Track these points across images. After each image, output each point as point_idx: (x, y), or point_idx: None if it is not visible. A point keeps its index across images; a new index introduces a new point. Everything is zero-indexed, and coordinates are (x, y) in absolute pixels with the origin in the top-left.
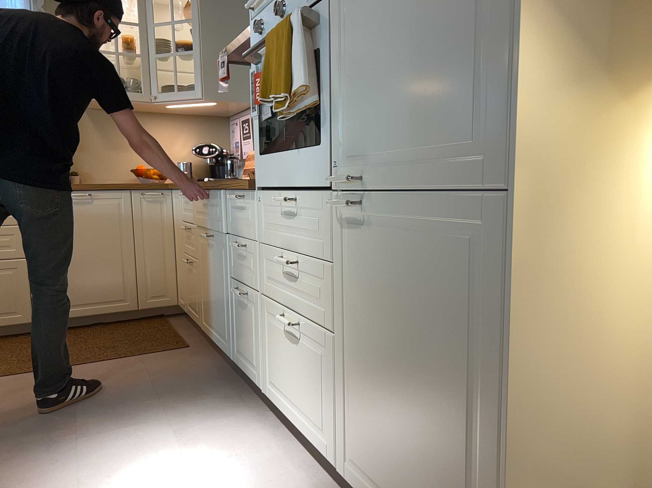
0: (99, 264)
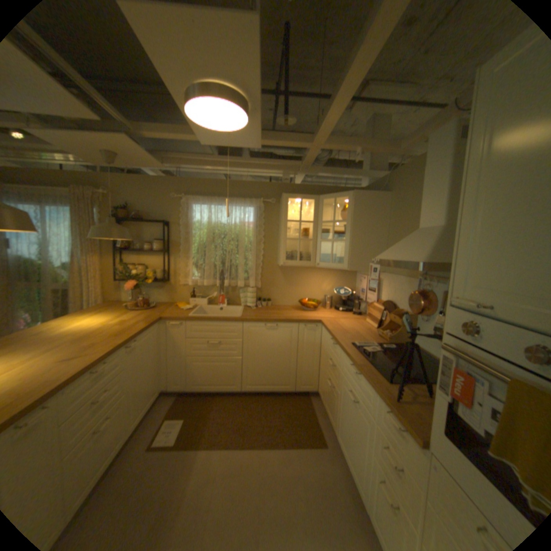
0: (278, 363)
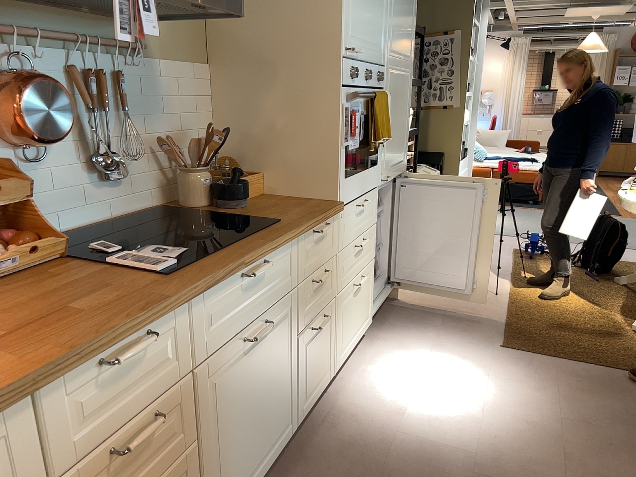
0: None
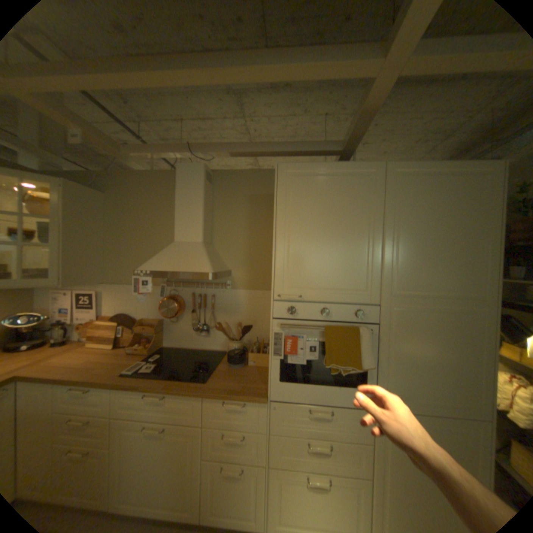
0: None
